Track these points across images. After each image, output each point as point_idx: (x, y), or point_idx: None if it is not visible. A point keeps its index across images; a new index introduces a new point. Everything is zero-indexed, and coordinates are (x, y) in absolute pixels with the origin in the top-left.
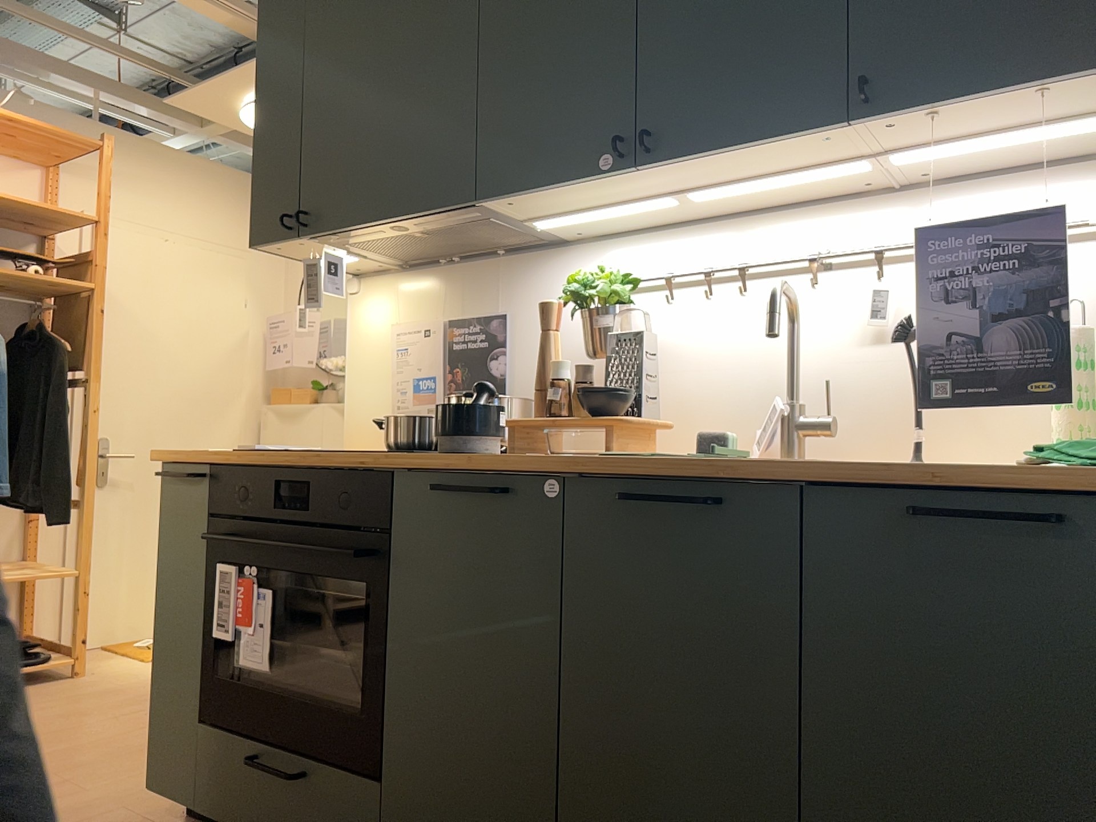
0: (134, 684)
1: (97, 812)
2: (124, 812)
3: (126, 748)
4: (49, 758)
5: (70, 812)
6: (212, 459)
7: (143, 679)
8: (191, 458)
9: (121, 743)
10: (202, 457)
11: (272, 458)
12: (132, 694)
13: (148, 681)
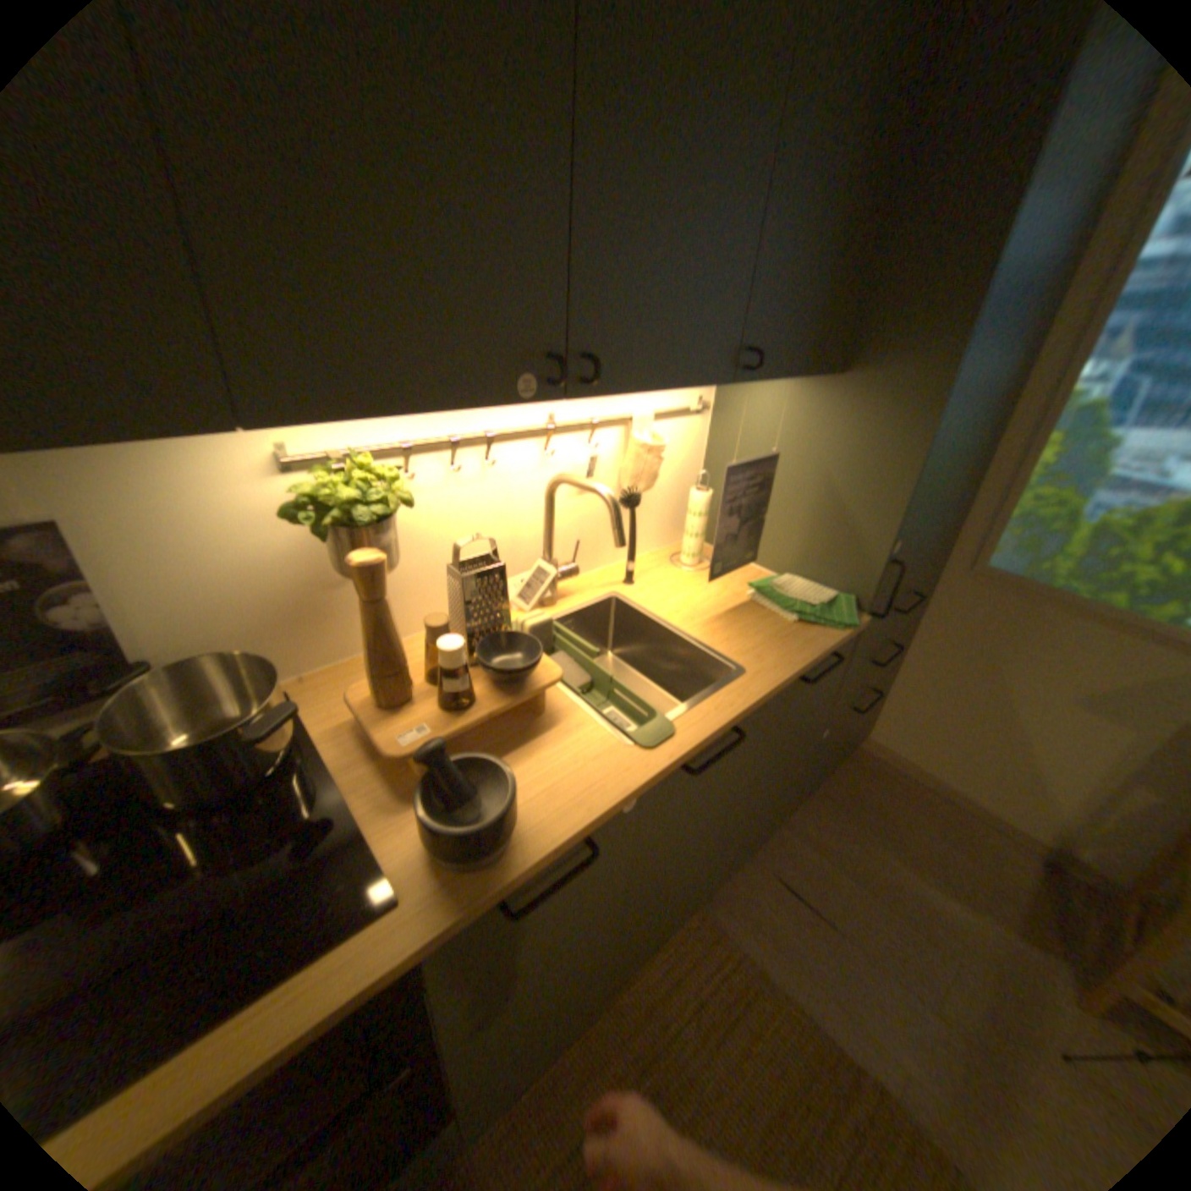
0: None
1: None
2: None
3: None
4: None
5: None
6: None
7: None
8: None
9: None
10: None
11: None
12: None
13: None
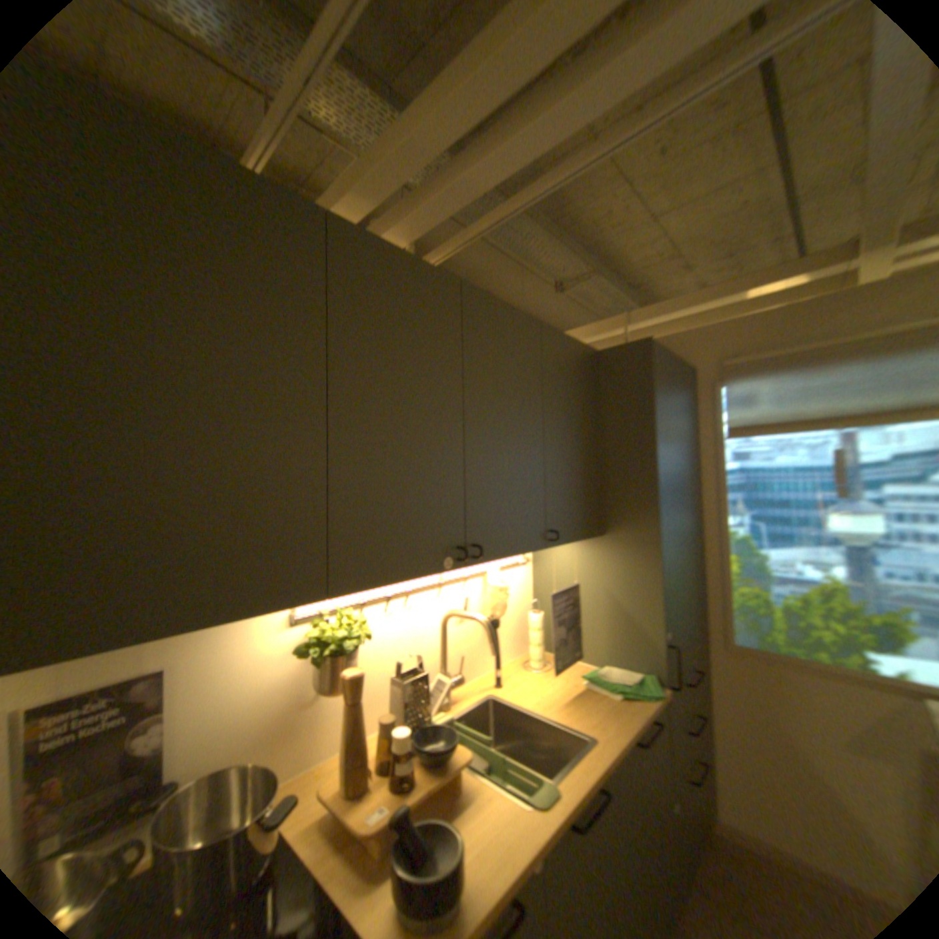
0: None
1: None
2: None
3: None
4: None
5: None
6: None
7: None
8: None
9: None
10: None
11: None
12: None
13: None
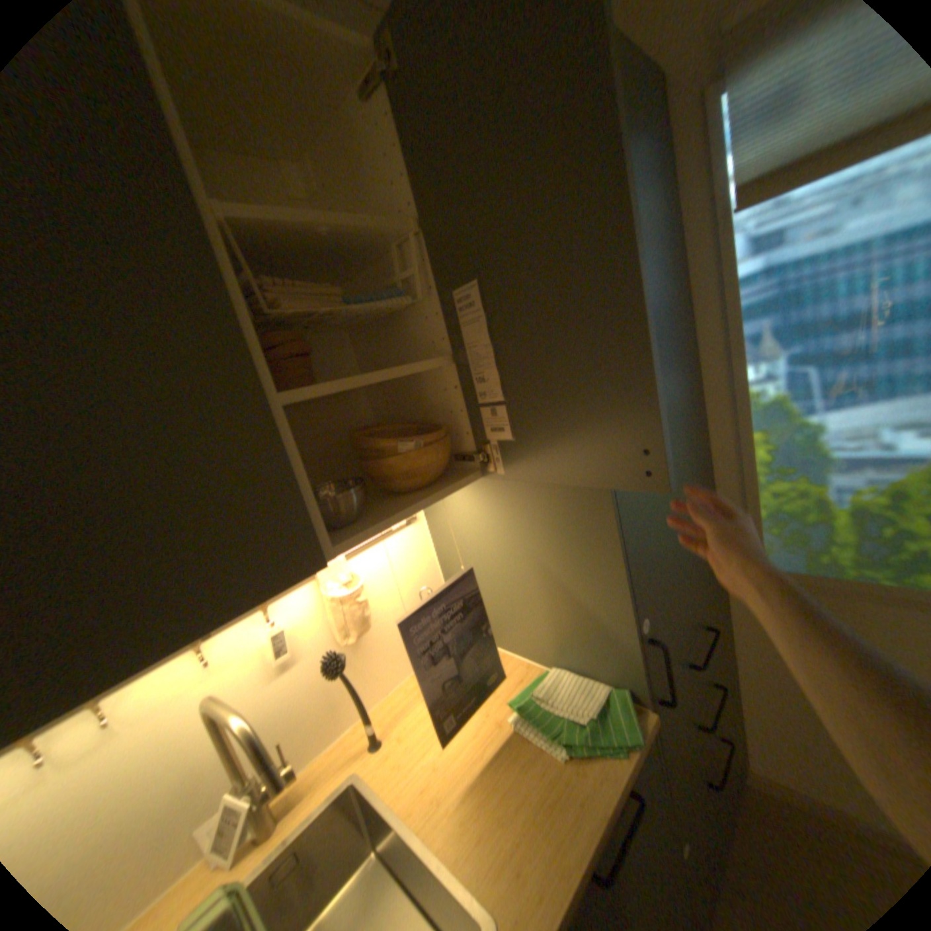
0: None
1: None
2: None
3: None
4: None
5: None
6: None
7: None
8: None
9: None
10: None
11: None
12: None
13: None
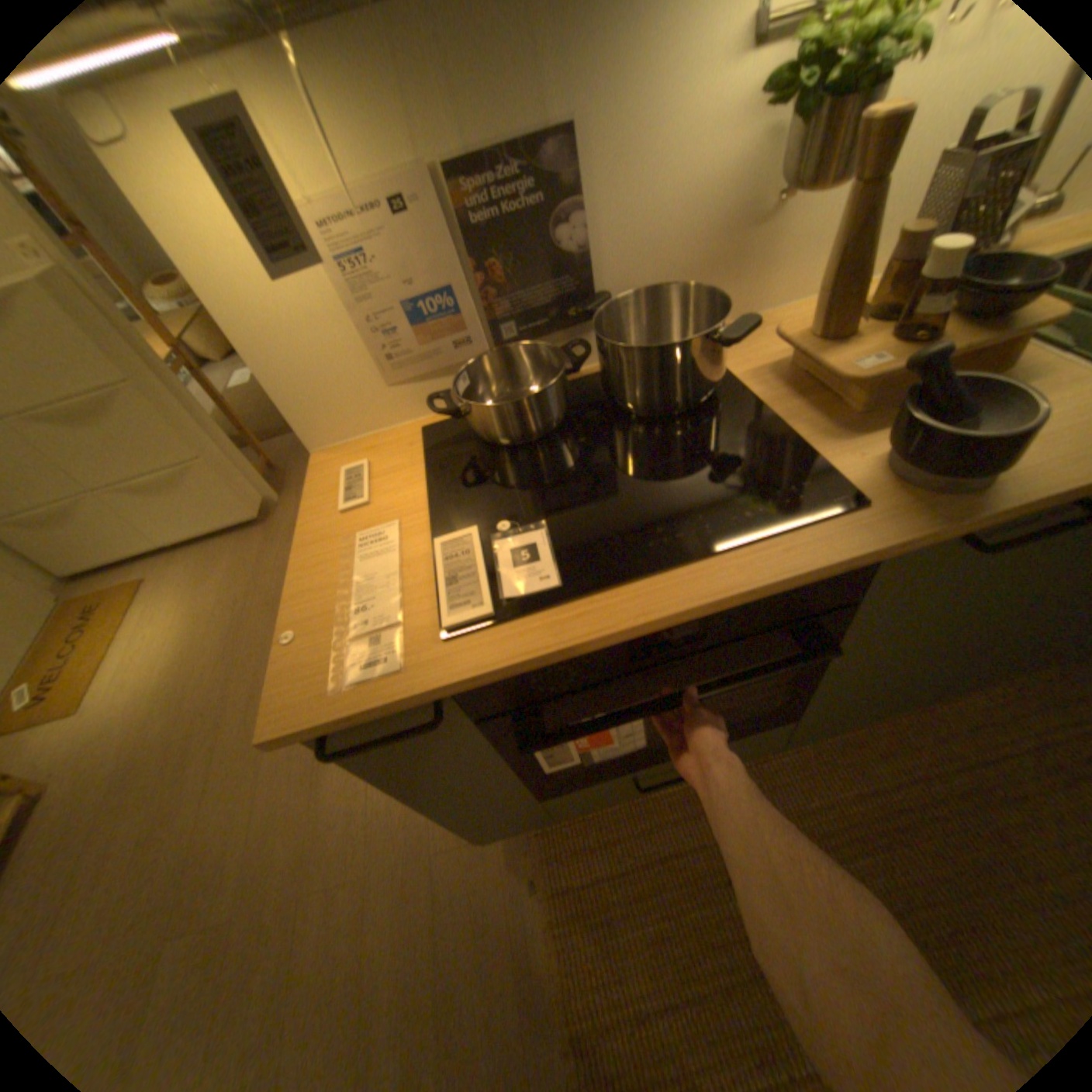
0: (127, 744)
1: (418, 878)
2: (438, 855)
3: (290, 806)
4: (249, 887)
5: (396, 903)
6: (442, 679)
7: (124, 732)
8: (399, 707)
9: (276, 808)
10: (437, 696)
11: (597, 622)
12: (156, 755)
13: (135, 730)
